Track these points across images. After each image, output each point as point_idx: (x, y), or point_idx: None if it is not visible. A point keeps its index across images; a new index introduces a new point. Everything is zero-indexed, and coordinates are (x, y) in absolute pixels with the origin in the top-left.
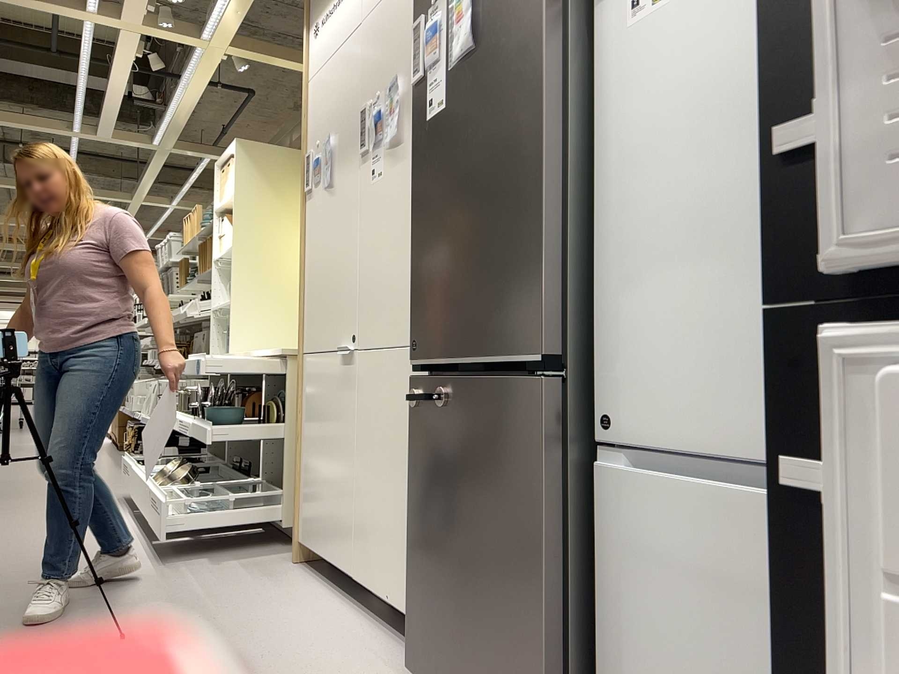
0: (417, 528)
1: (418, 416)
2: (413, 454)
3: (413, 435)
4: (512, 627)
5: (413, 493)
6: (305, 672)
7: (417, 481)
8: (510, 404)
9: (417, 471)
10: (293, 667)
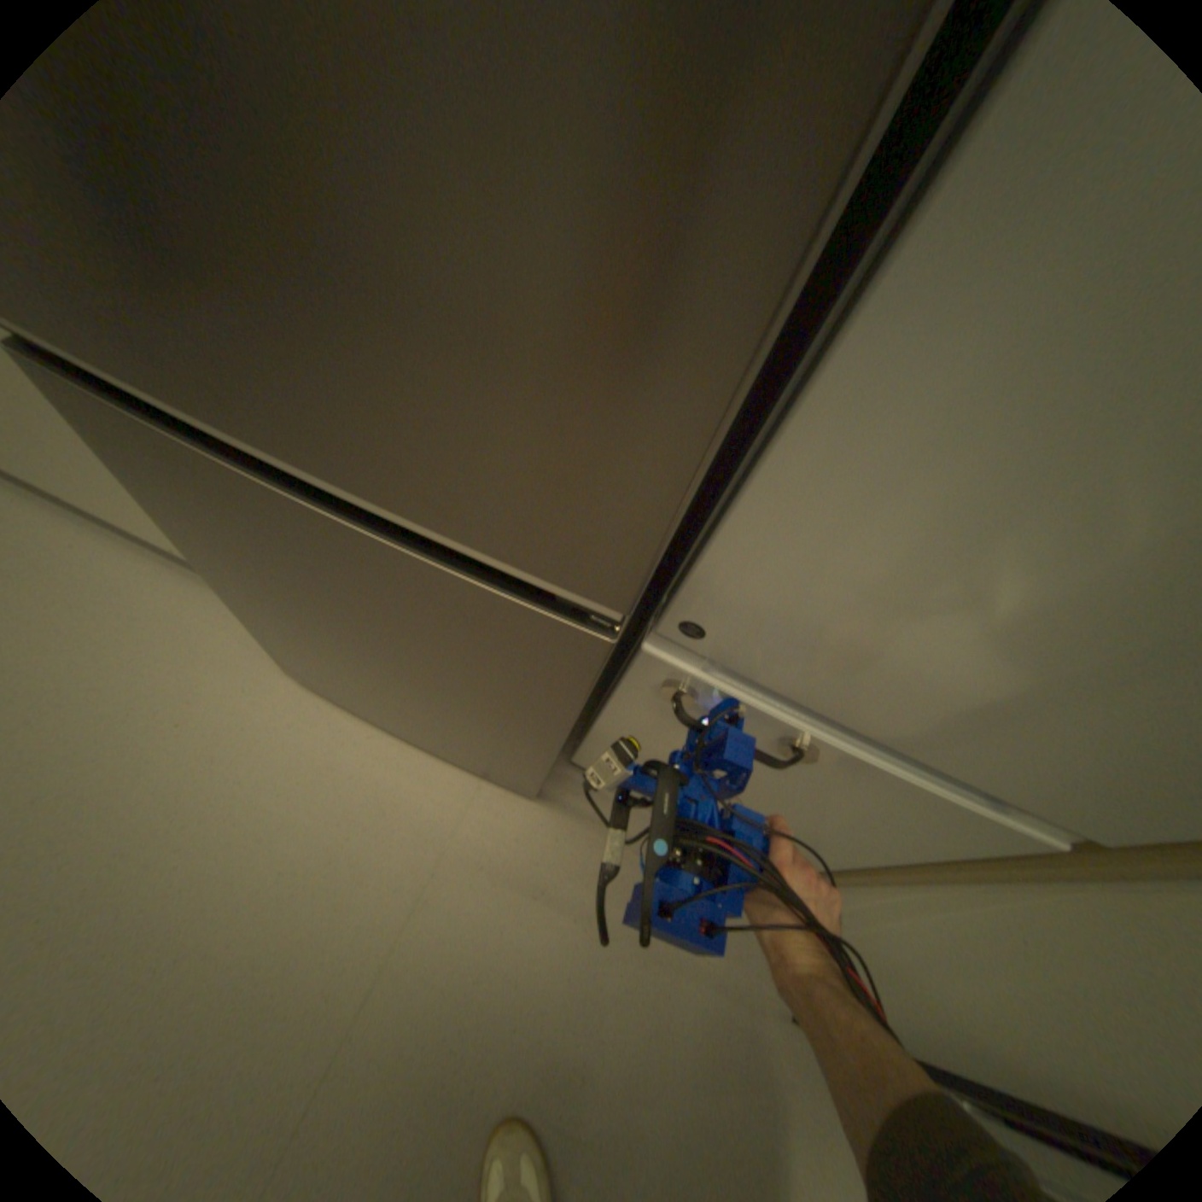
0: (233, 594)
1: (121, 452)
2: (151, 504)
3: (126, 474)
4: (483, 737)
5: (191, 552)
6: (126, 717)
7: (195, 547)
8: (483, 609)
9: (187, 536)
10: (97, 716)
